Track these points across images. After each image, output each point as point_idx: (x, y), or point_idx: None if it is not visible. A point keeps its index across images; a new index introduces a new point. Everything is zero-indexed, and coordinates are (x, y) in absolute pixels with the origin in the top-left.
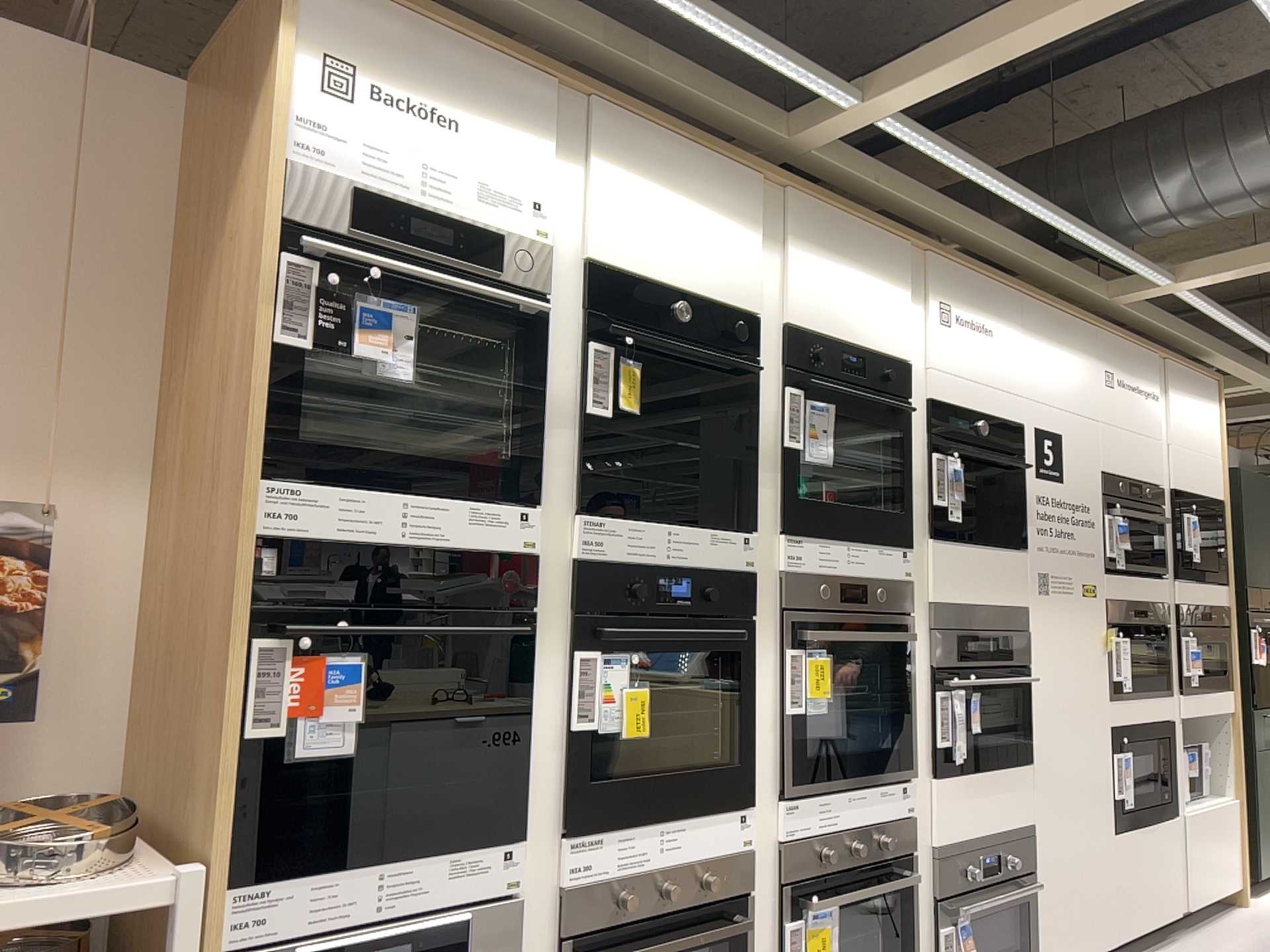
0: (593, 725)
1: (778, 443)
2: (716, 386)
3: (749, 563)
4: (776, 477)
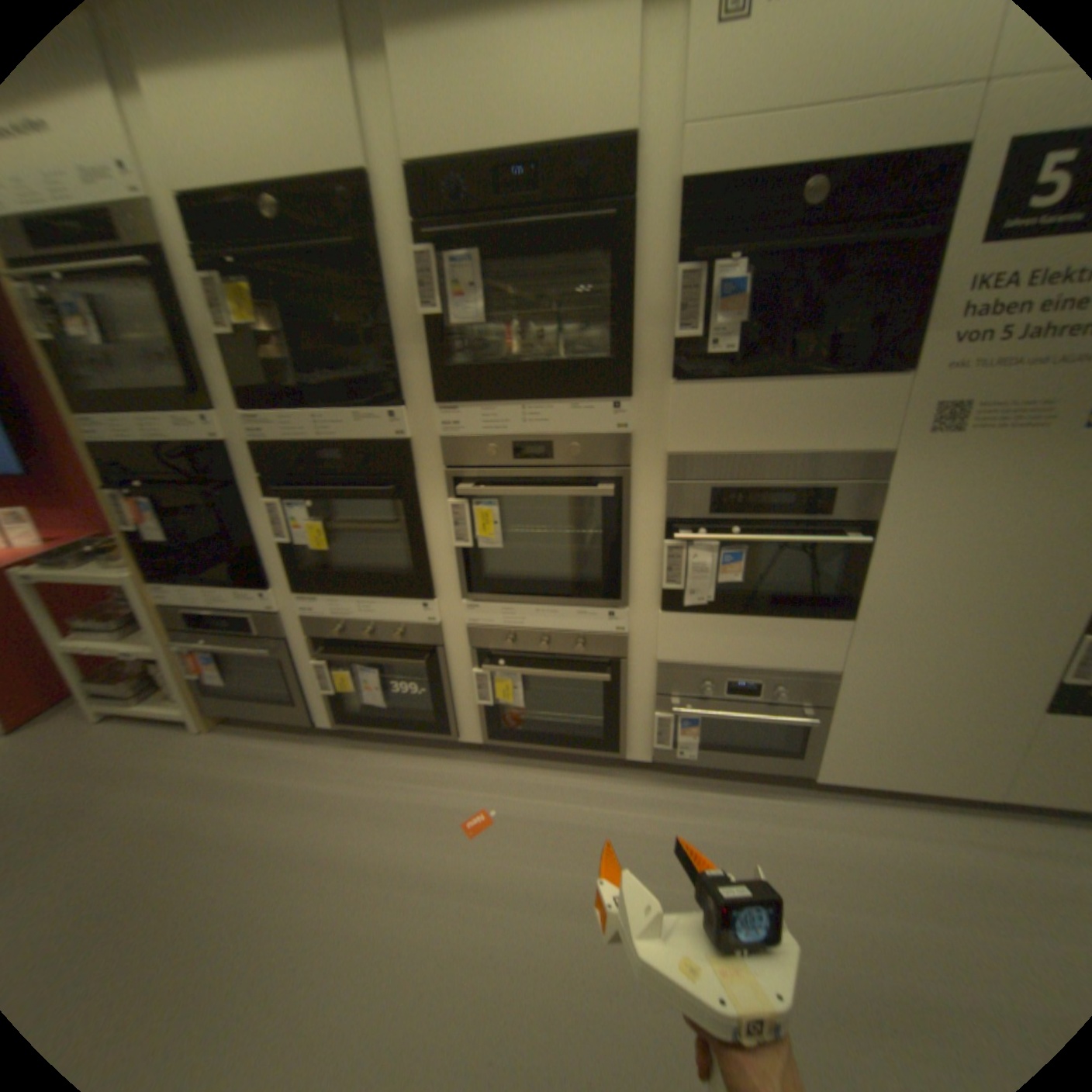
0: (290, 546)
1: (419, 311)
2: (323, 271)
3: (401, 435)
4: (426, 348)
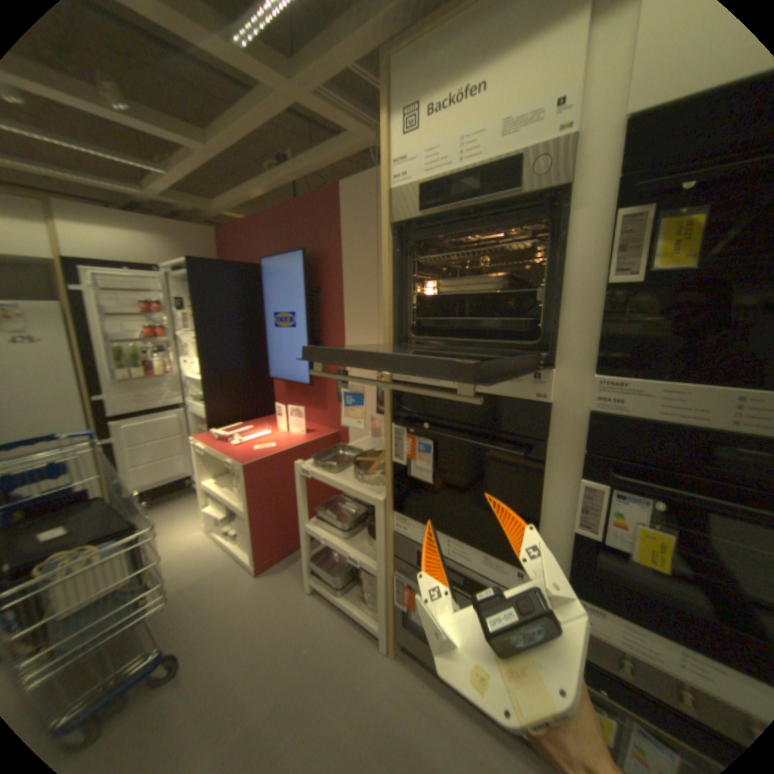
0: (600, 541)
1: None
2: None
3: None
4: None
